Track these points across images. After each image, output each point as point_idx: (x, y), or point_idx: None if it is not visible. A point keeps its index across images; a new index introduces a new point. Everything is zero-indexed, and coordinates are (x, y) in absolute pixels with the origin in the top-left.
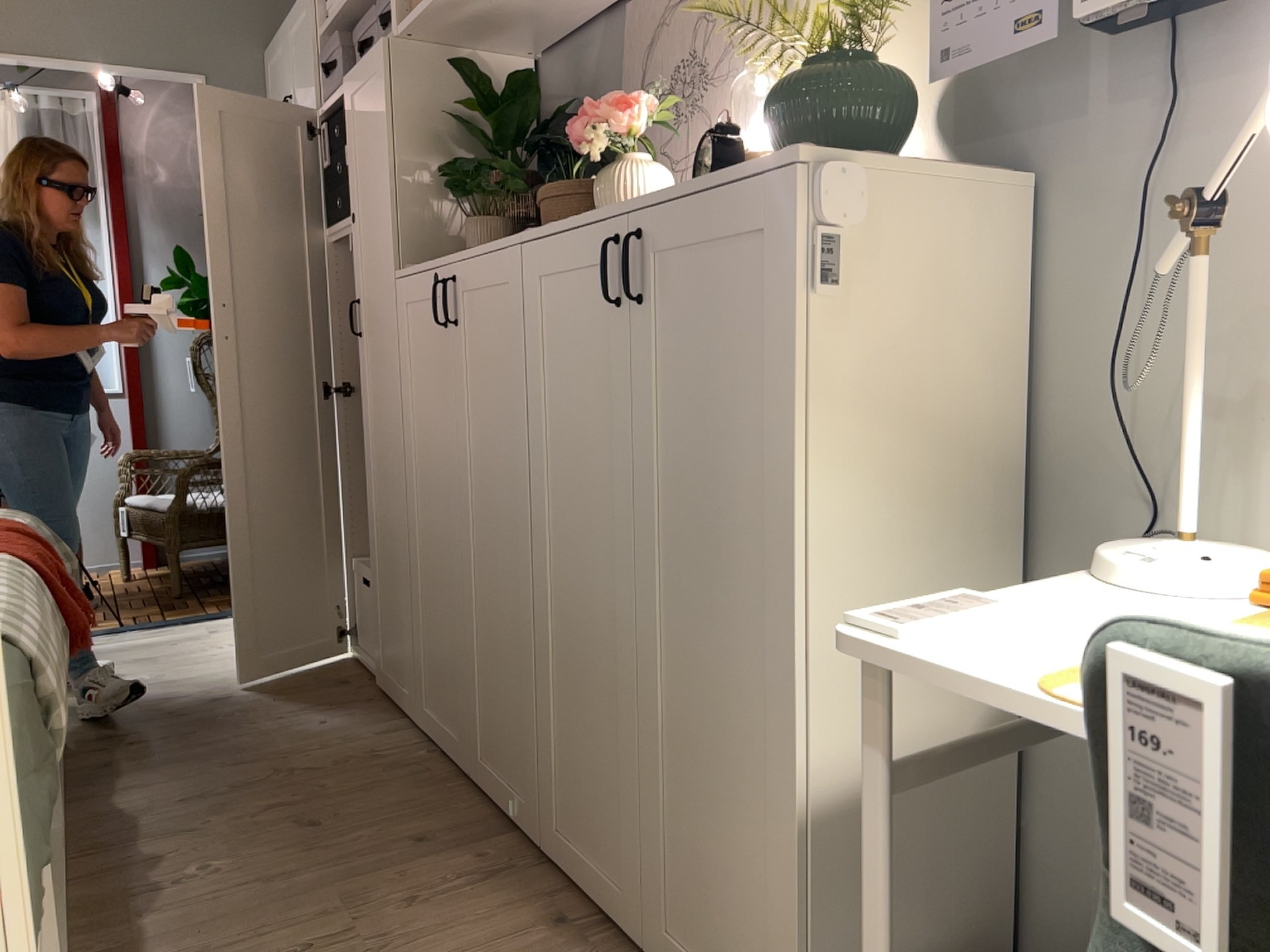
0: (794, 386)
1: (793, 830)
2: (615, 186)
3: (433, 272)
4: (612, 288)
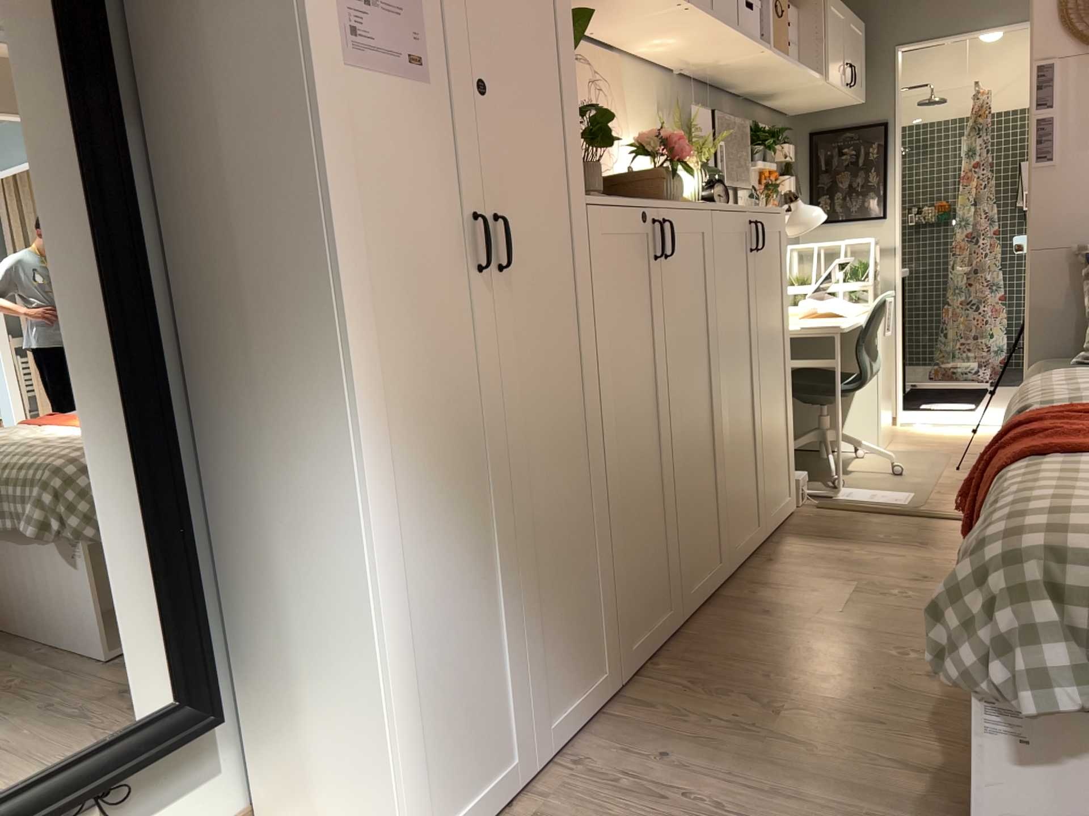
0: (783, 276)
1: (788, 414)
2: (679, 183)
3: (638, 207)
4: (746, 240)
